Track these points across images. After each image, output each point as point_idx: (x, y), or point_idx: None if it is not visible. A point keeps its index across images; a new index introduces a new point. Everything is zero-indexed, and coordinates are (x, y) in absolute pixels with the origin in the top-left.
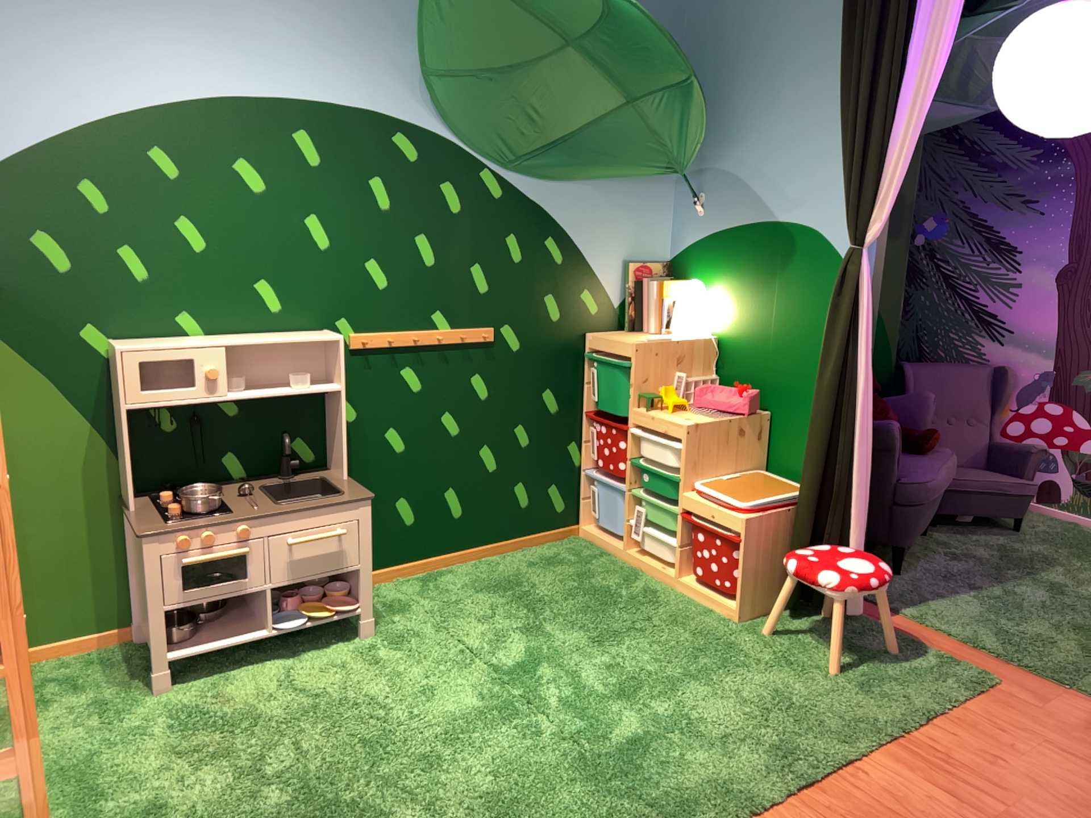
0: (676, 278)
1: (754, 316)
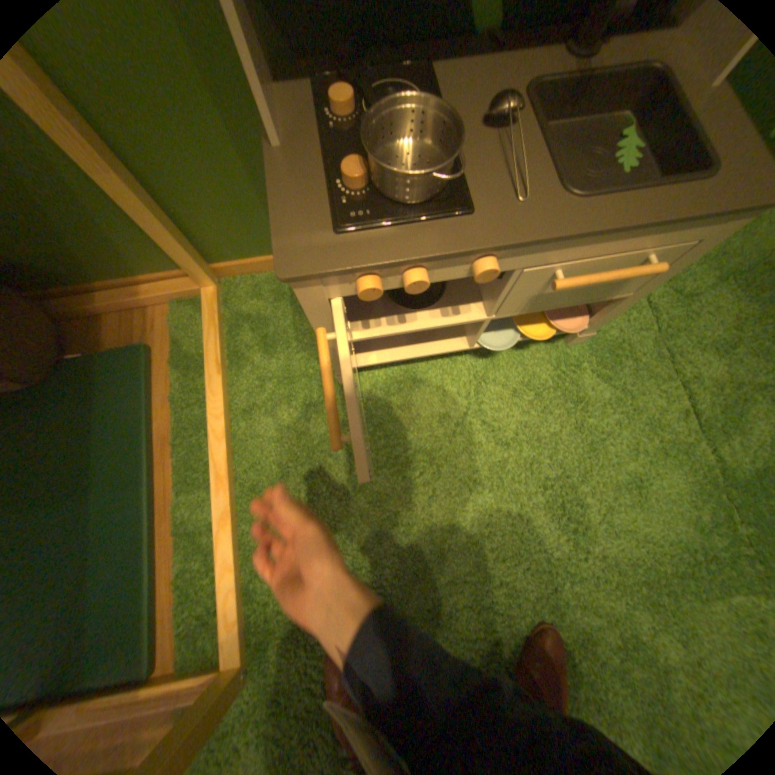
0: None
1: None
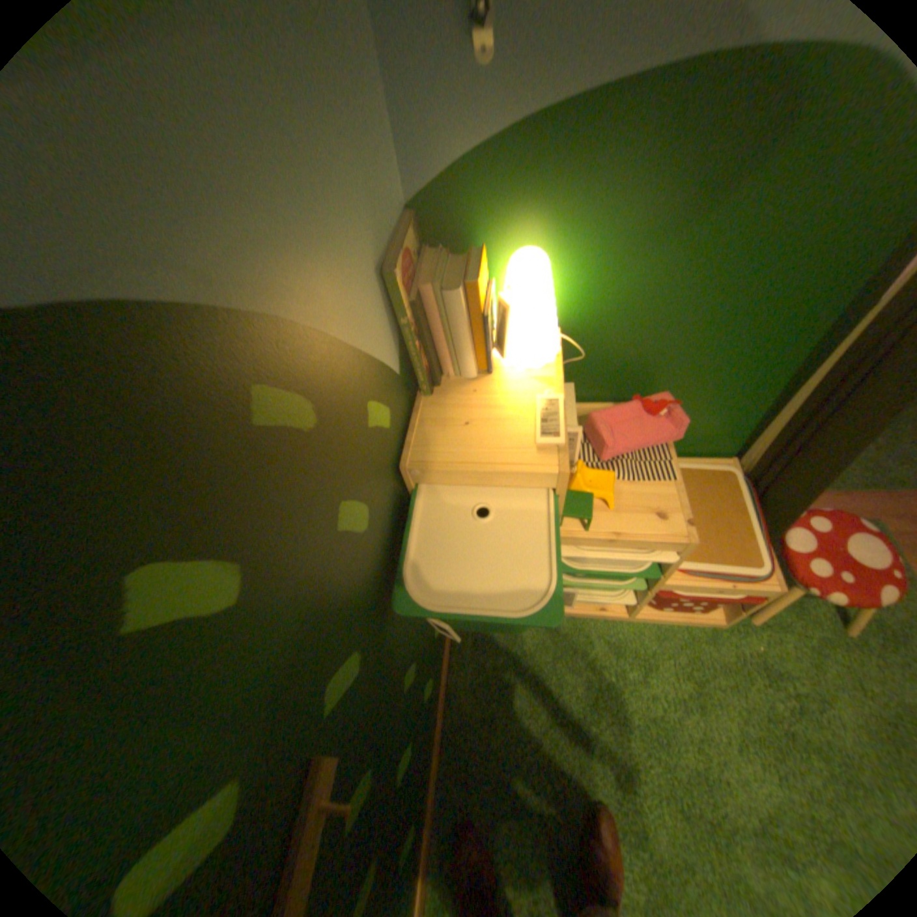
0: (435, 240)
1: (644, 283)
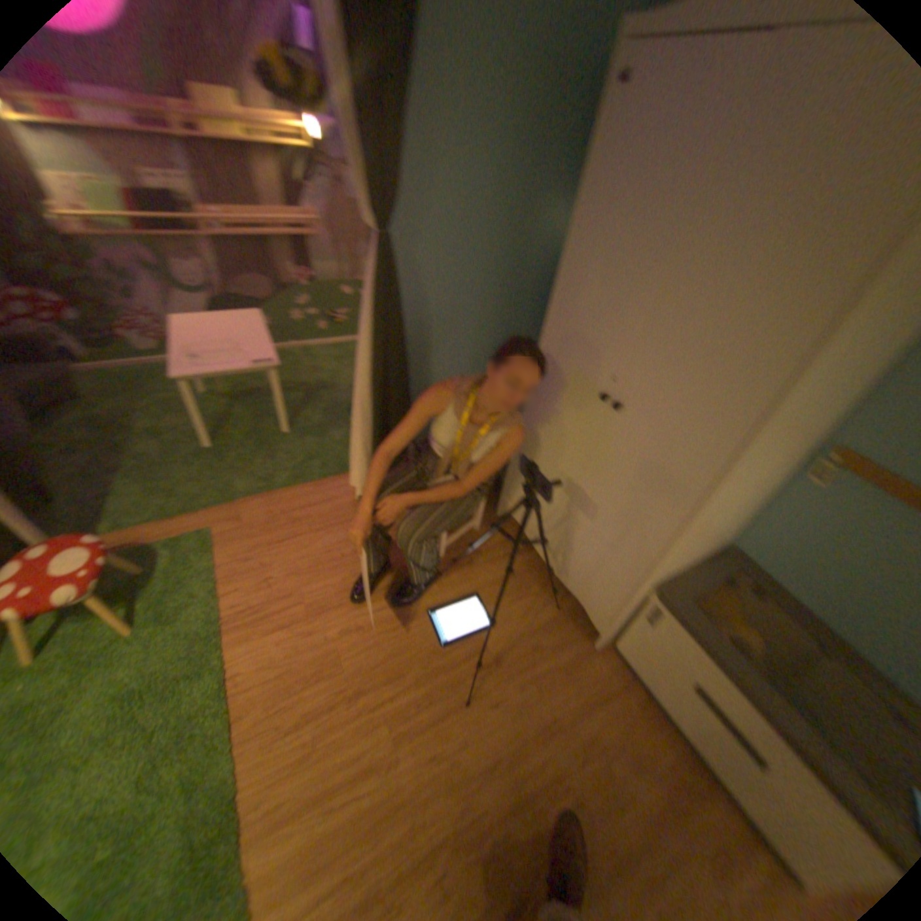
0: None
1: None
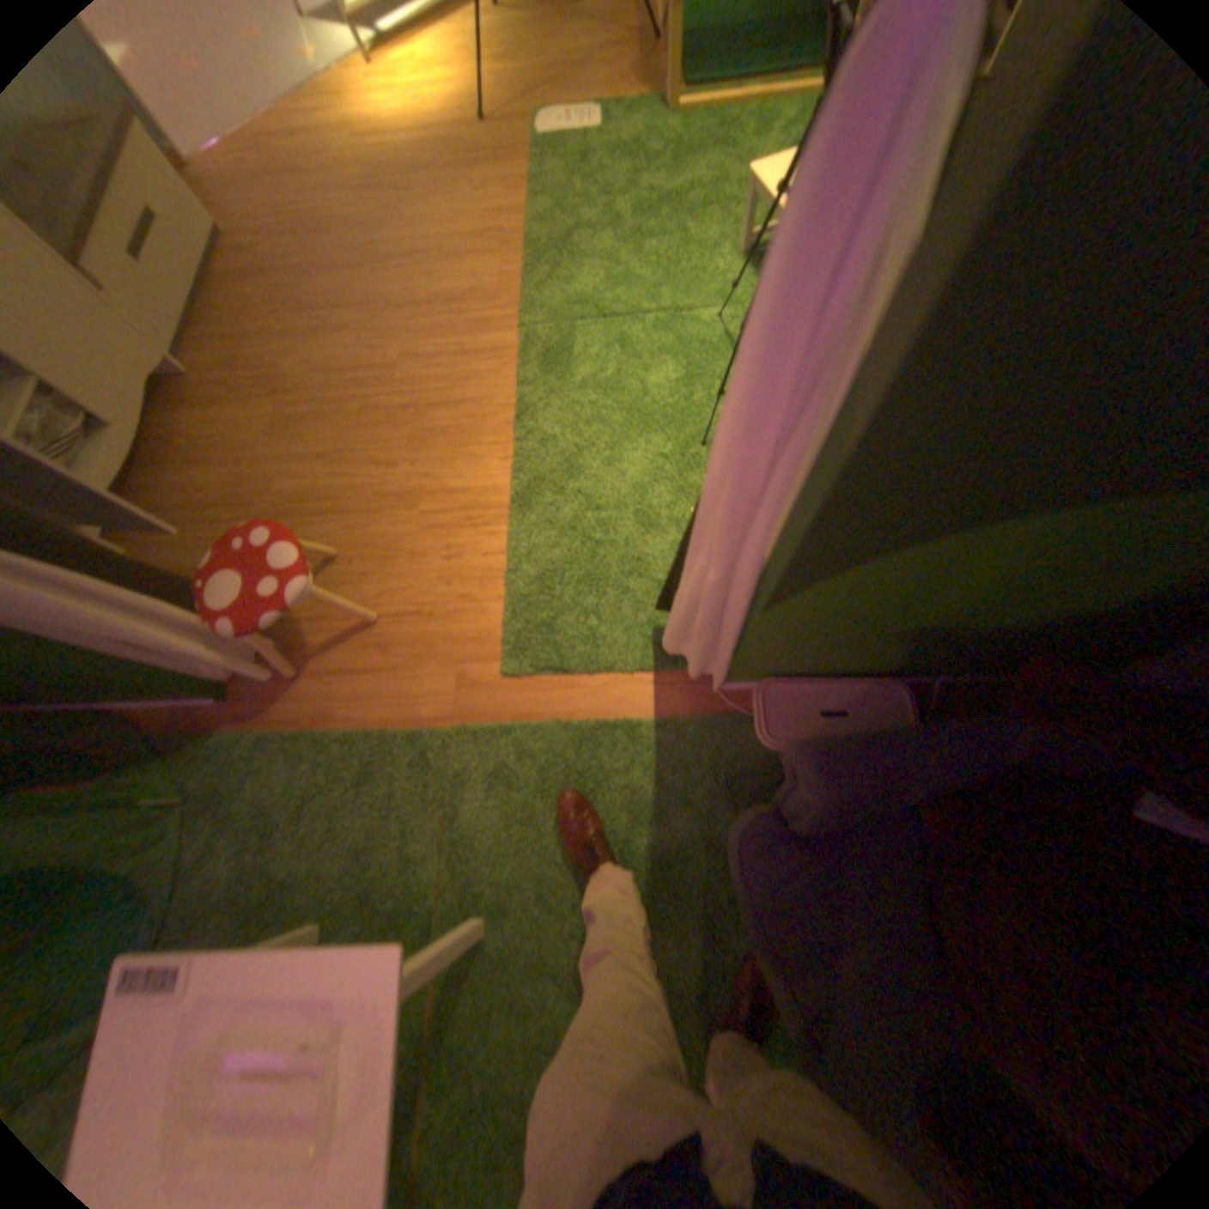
0: None
1: None
